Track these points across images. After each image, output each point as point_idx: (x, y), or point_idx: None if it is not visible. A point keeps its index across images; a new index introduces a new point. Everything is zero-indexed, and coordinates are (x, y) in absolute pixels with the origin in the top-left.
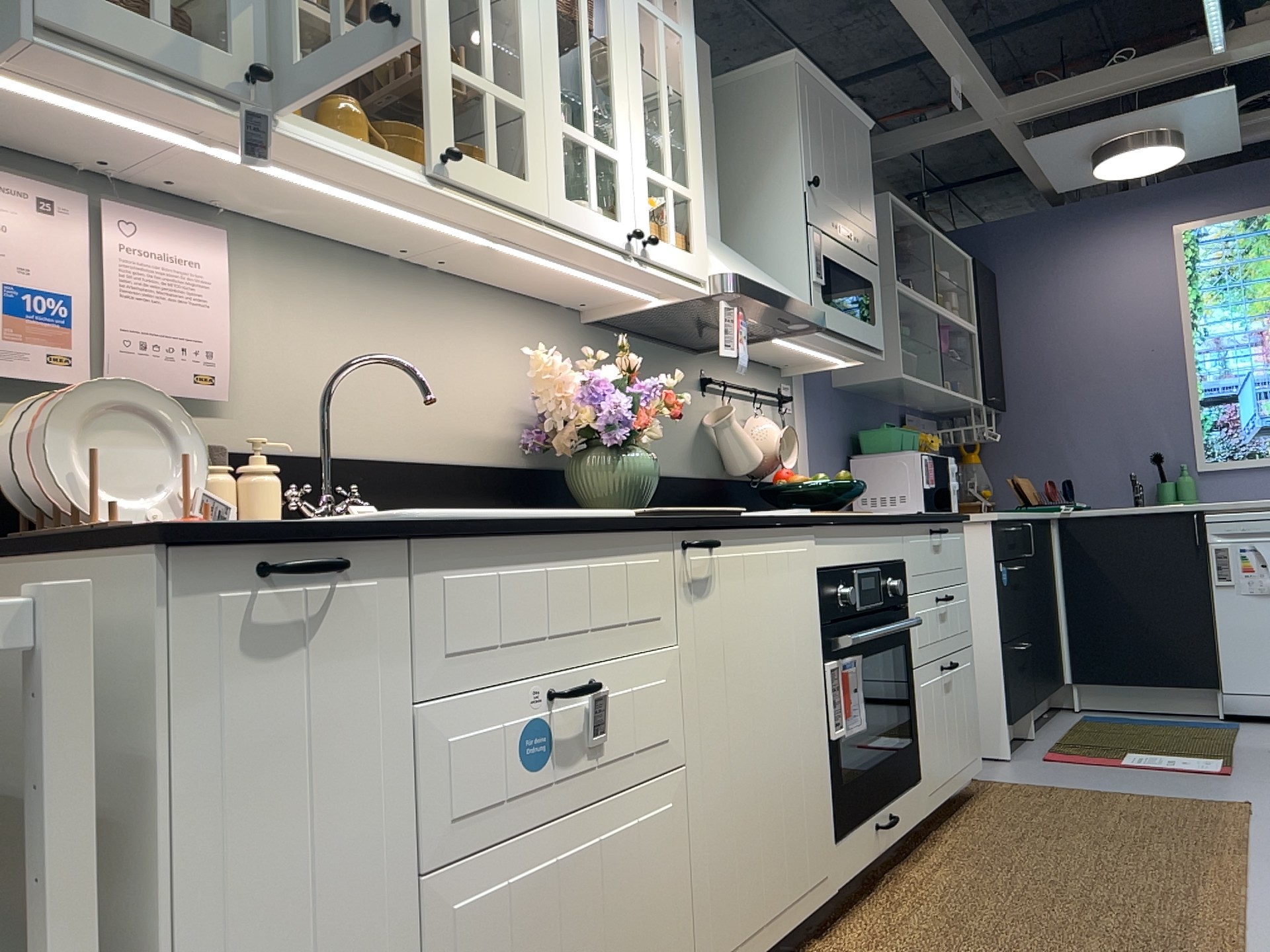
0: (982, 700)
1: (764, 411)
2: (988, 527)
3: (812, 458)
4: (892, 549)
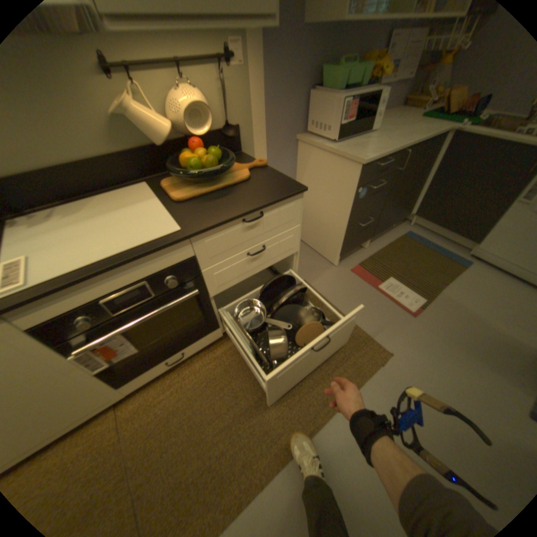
0: (333, 243)
1: (199, 74)
2: (359, 166)
3: (265, 99)
4: (169, 260)
